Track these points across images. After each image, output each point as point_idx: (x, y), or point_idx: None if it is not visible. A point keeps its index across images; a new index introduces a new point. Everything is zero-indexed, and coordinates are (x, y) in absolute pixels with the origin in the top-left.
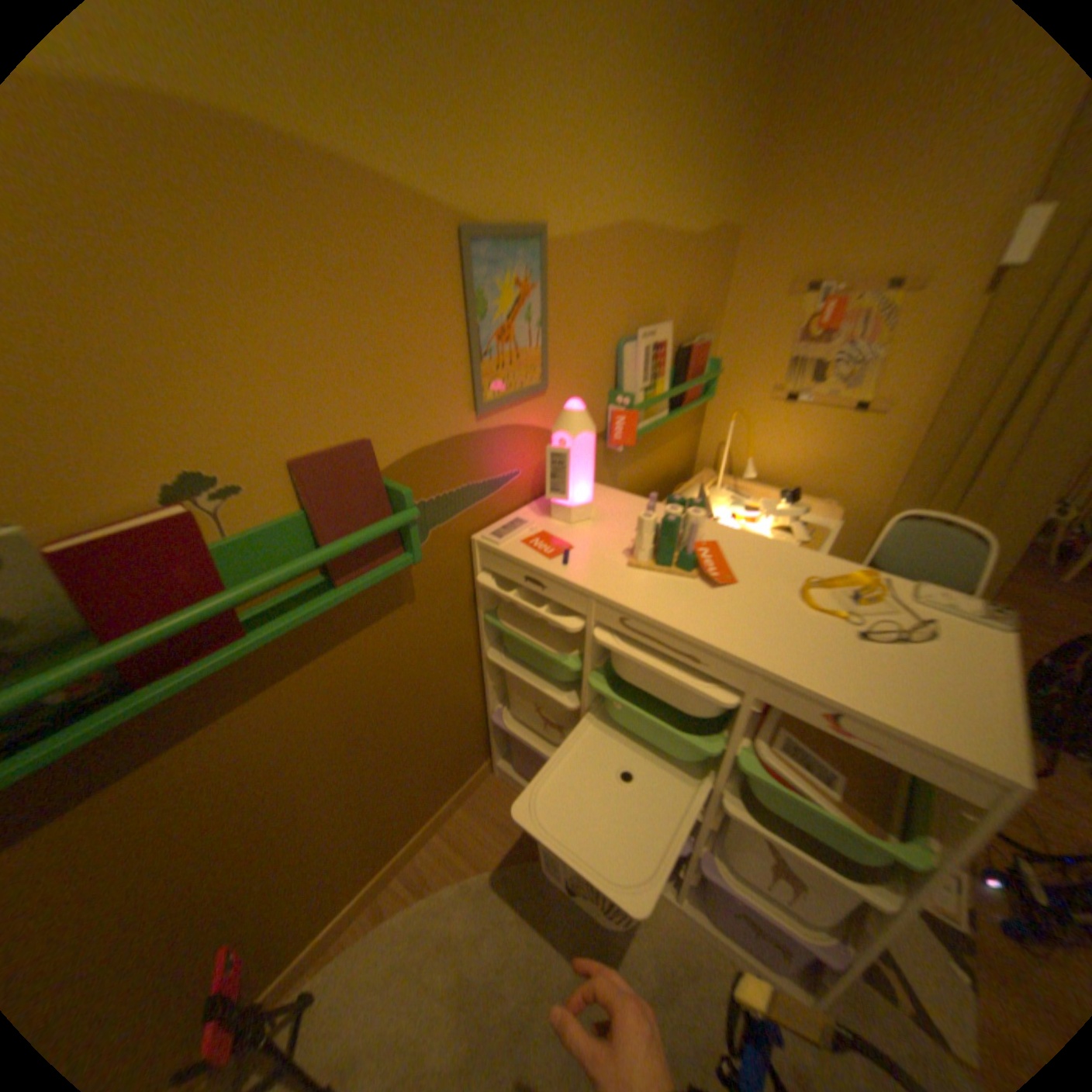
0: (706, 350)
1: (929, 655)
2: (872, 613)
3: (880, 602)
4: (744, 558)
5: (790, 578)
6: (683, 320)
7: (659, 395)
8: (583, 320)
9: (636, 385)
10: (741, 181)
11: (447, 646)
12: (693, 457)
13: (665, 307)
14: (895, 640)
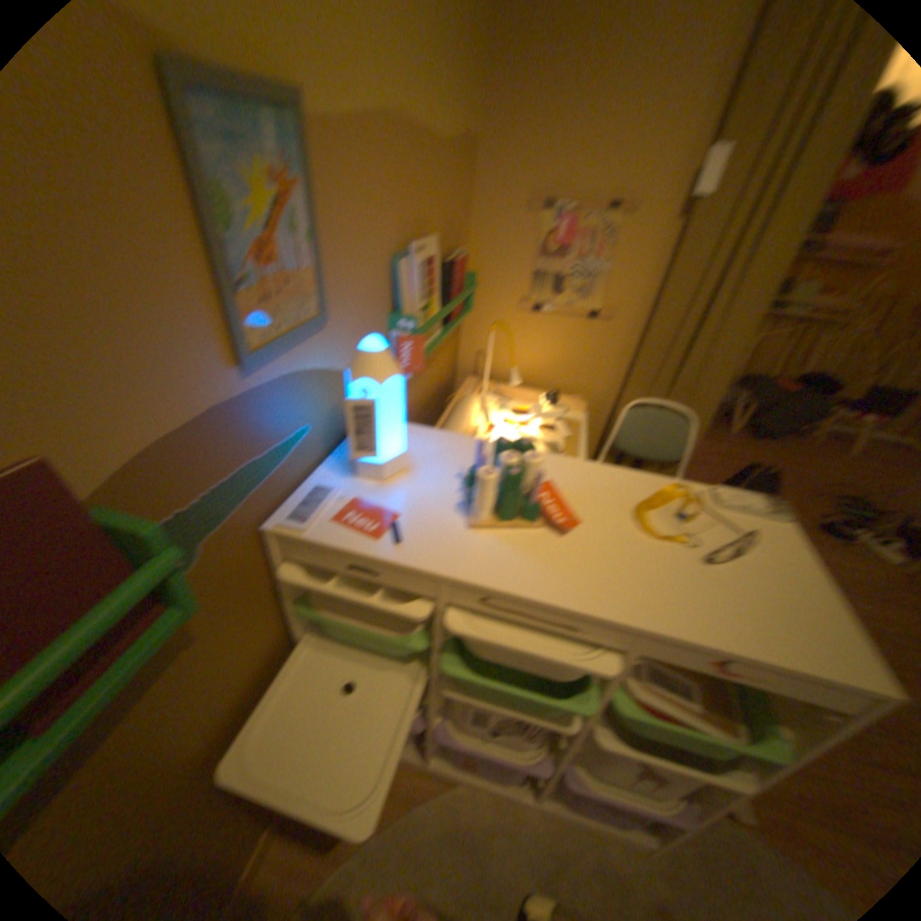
0: (467, 263)
1: (761, 566)
2: (699, 529)
3: (698, 514)
4: (574, 489)
5: (621, 504)
6: (445, 231)
7: (436, 313)
8: (360, 230)
9: (416, 305)
10: (480, 86)
11: (254, 659)
12: (457, 365)
13: (431, 217)
14: (730, 556)
